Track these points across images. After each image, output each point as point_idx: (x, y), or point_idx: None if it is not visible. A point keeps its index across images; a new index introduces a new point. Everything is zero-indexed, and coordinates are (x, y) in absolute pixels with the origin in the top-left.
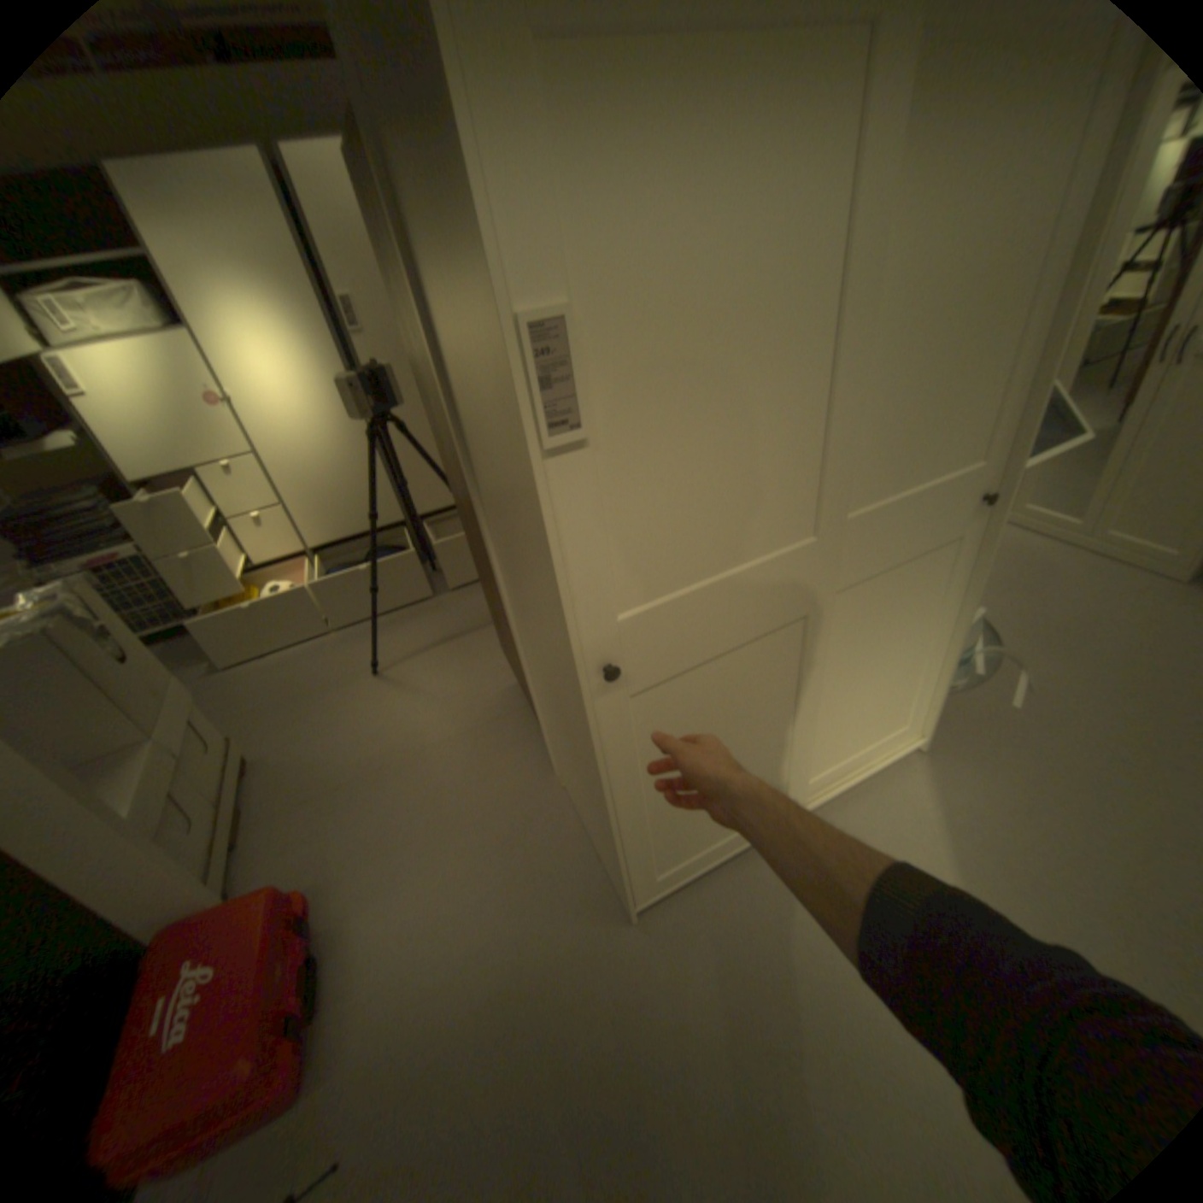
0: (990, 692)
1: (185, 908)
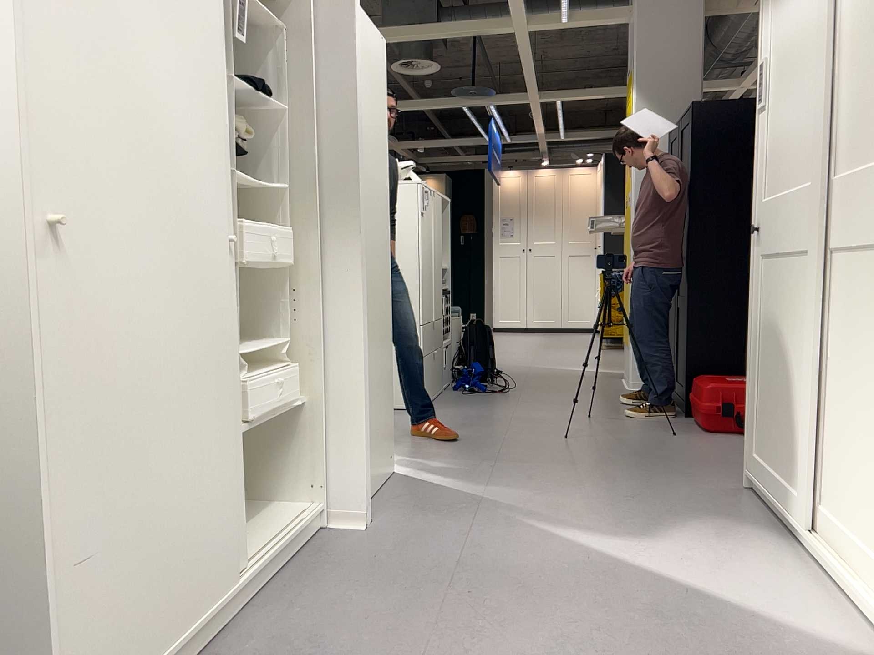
0: None
1: None
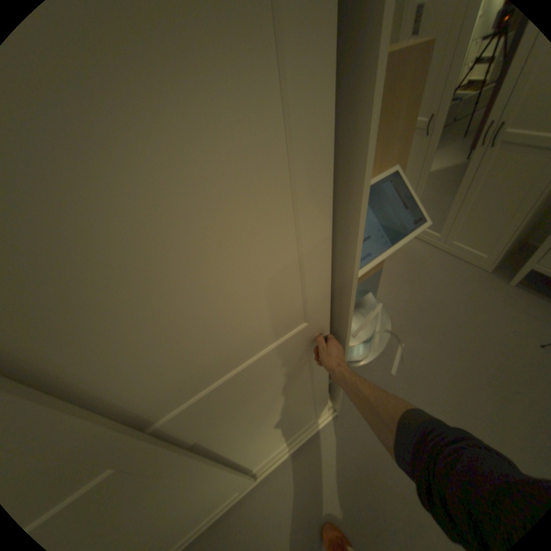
0: (379, 363)
1: None
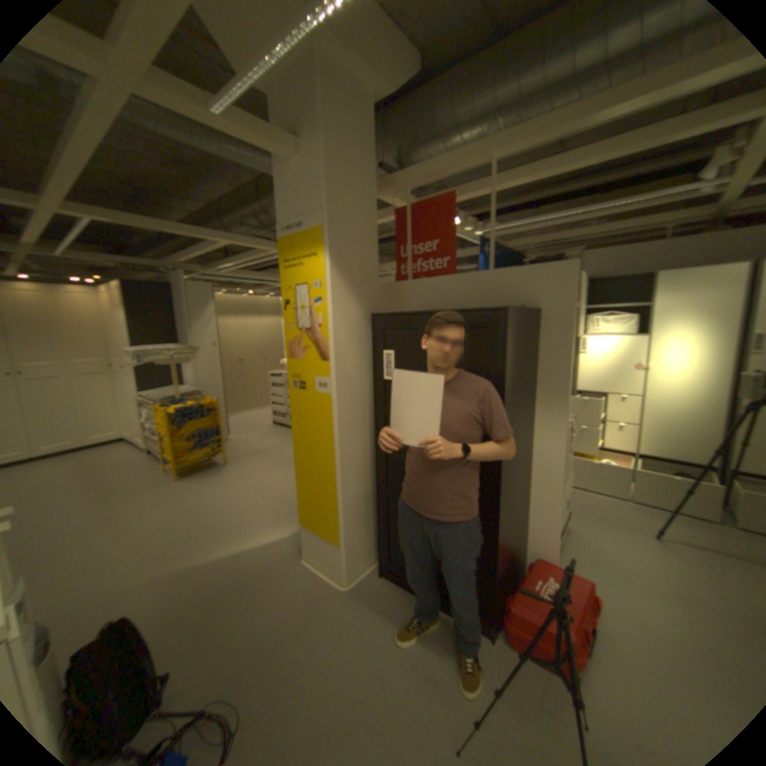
0: None
1: (553, 561)
